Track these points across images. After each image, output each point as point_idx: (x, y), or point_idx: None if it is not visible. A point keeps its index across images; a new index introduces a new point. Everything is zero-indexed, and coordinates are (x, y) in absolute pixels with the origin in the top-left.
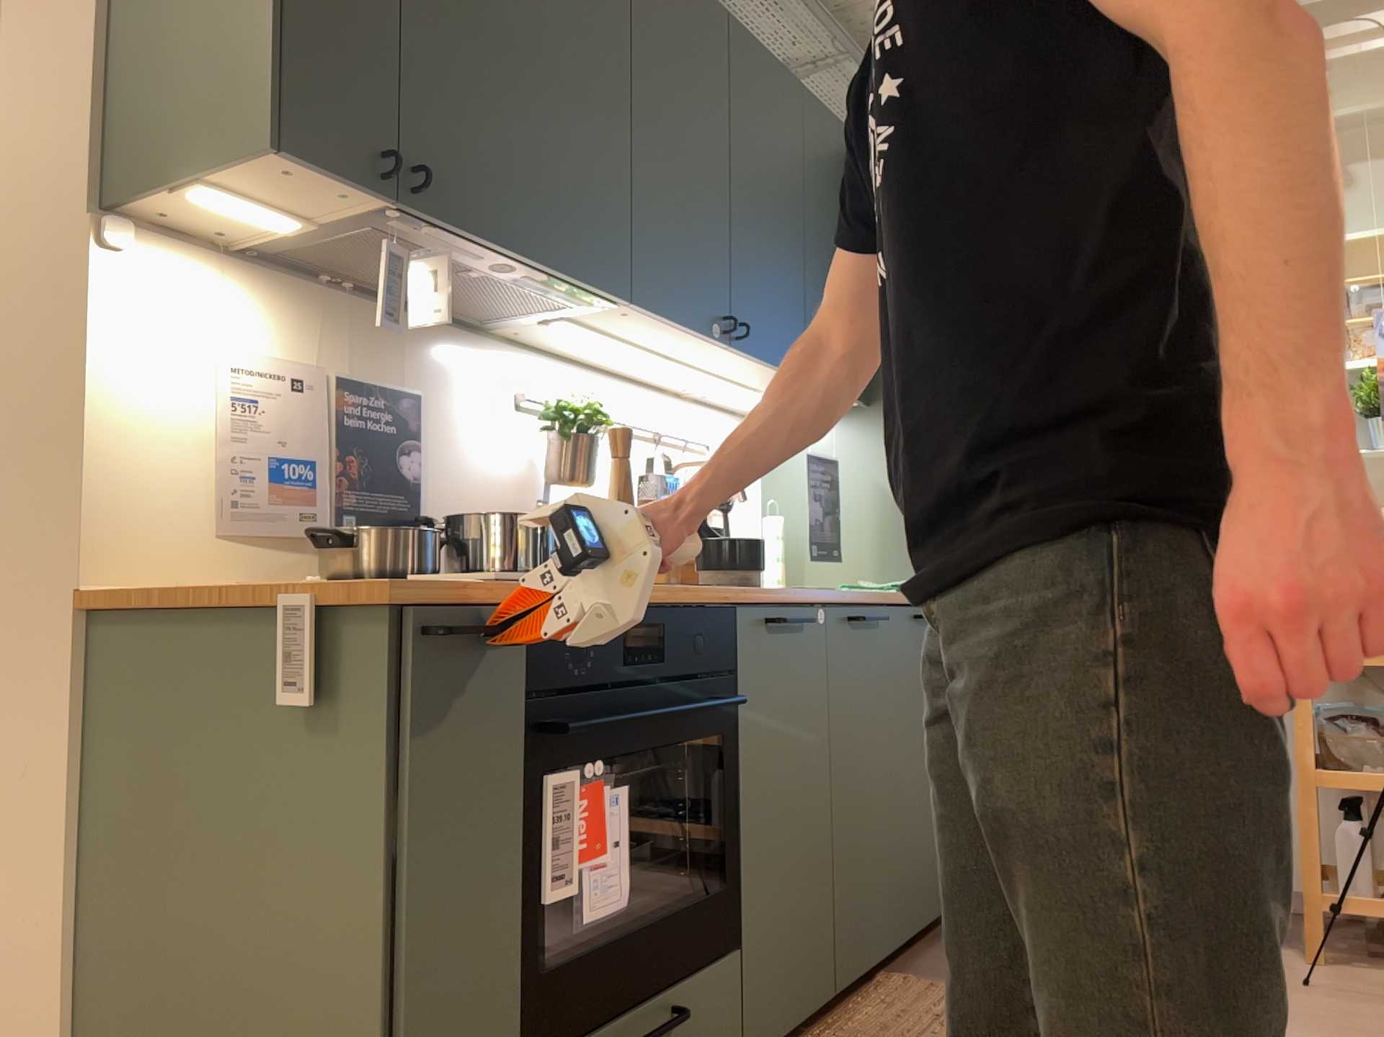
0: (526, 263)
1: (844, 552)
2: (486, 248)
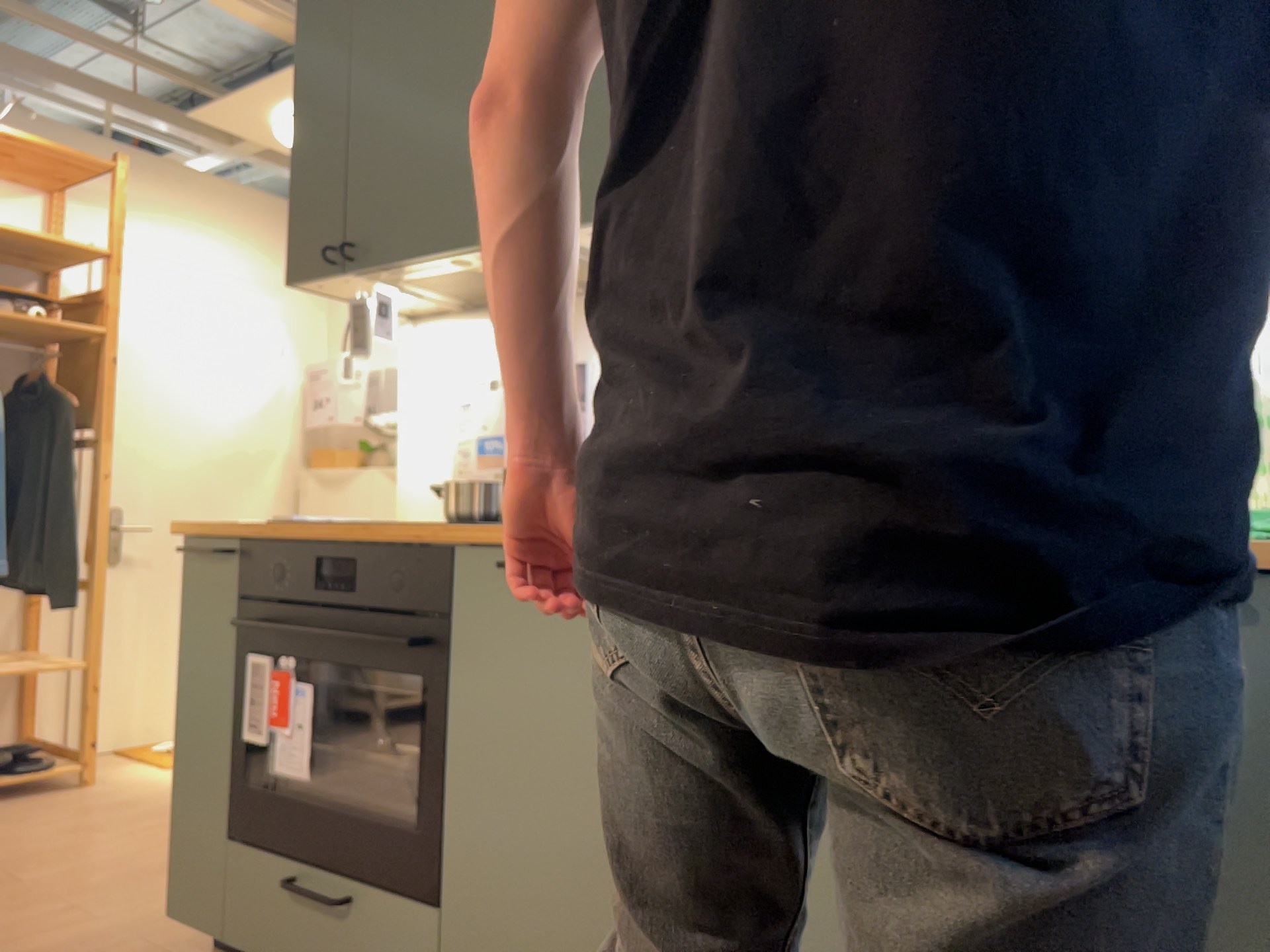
0: (450, 255)
1: None
2: (420, 263)
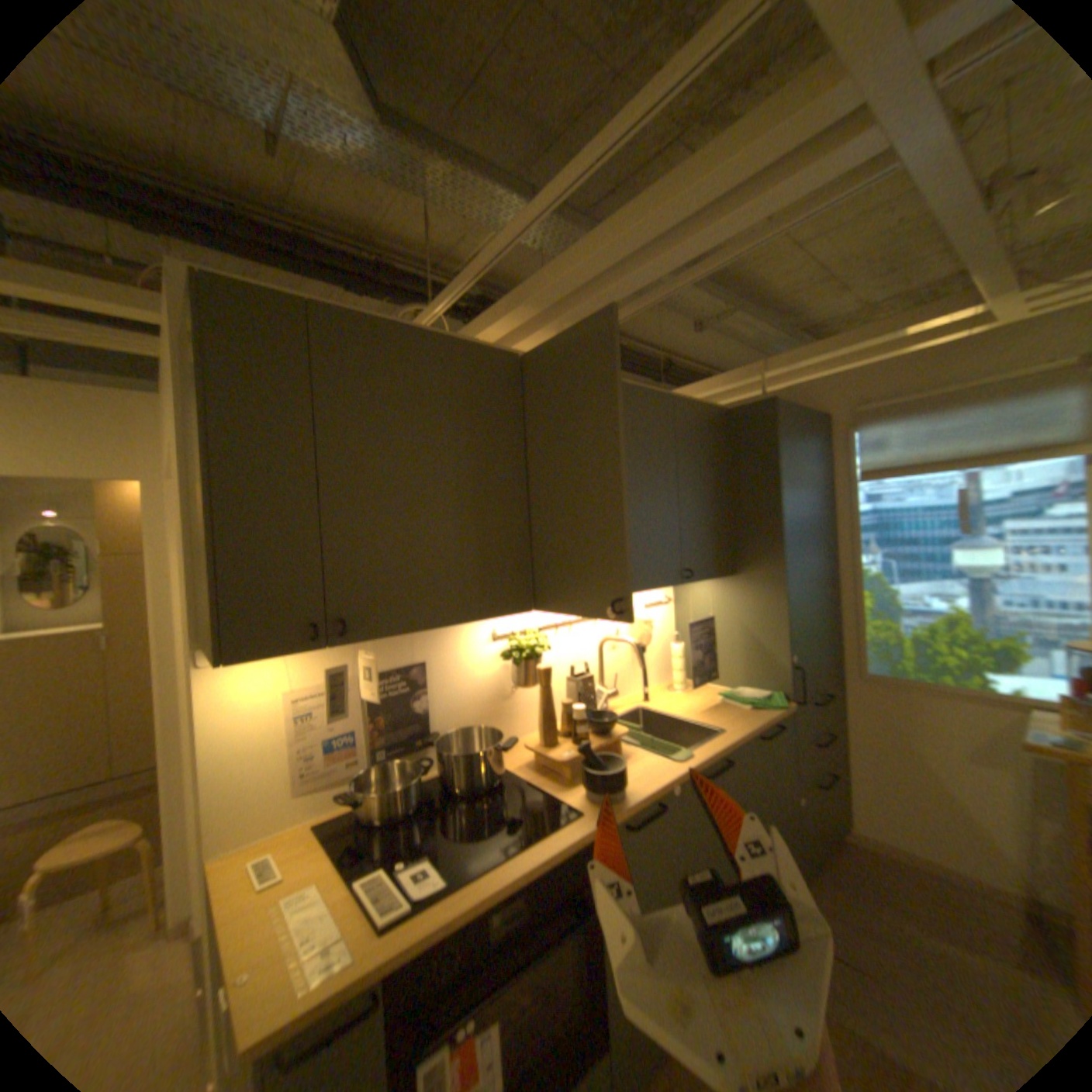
0: (446, 625)
1: (721, 662)
2: (413, 631)
